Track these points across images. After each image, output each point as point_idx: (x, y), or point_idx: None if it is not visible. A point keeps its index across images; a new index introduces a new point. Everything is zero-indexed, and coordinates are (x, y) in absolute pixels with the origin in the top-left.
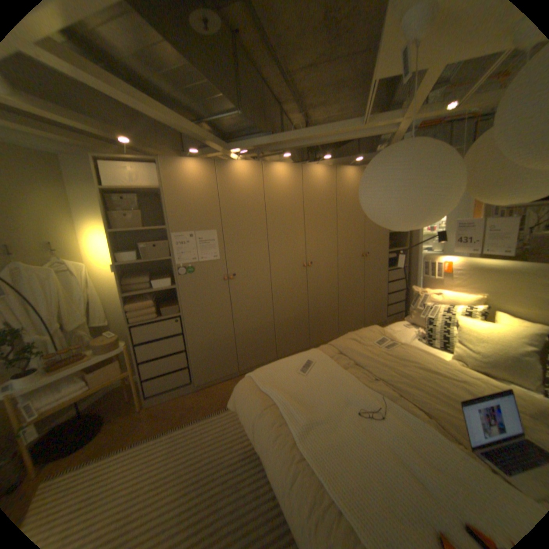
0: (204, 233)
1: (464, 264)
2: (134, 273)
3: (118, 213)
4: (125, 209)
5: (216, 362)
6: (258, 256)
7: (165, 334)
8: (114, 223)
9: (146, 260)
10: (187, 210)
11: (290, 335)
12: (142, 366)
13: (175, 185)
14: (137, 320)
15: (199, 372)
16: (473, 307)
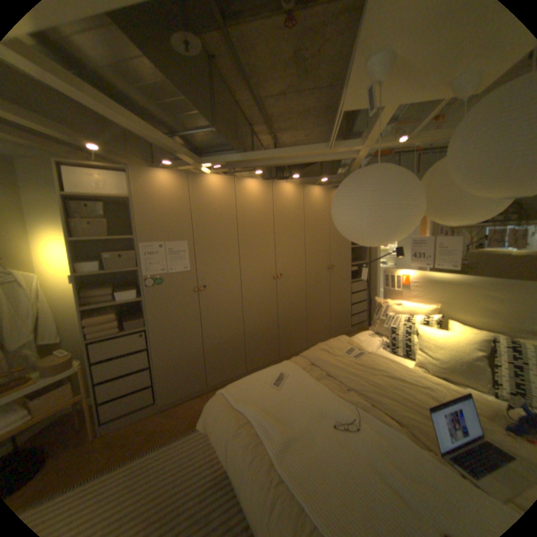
0: (175, 244)
1: (420, 277)
2: (95, 285)
3: (81, 221)
4: (89, 217)
5: (183, 378)
6: (229, 268)
7: (128, 350)
8: (76, 231)
9: (111, 271)
10: (158, 220)
11: (260, 347)
12: (99, 387)
13: (146, 195)
14: (96, 336)
15: (163, 390)
16: (429, 316)
